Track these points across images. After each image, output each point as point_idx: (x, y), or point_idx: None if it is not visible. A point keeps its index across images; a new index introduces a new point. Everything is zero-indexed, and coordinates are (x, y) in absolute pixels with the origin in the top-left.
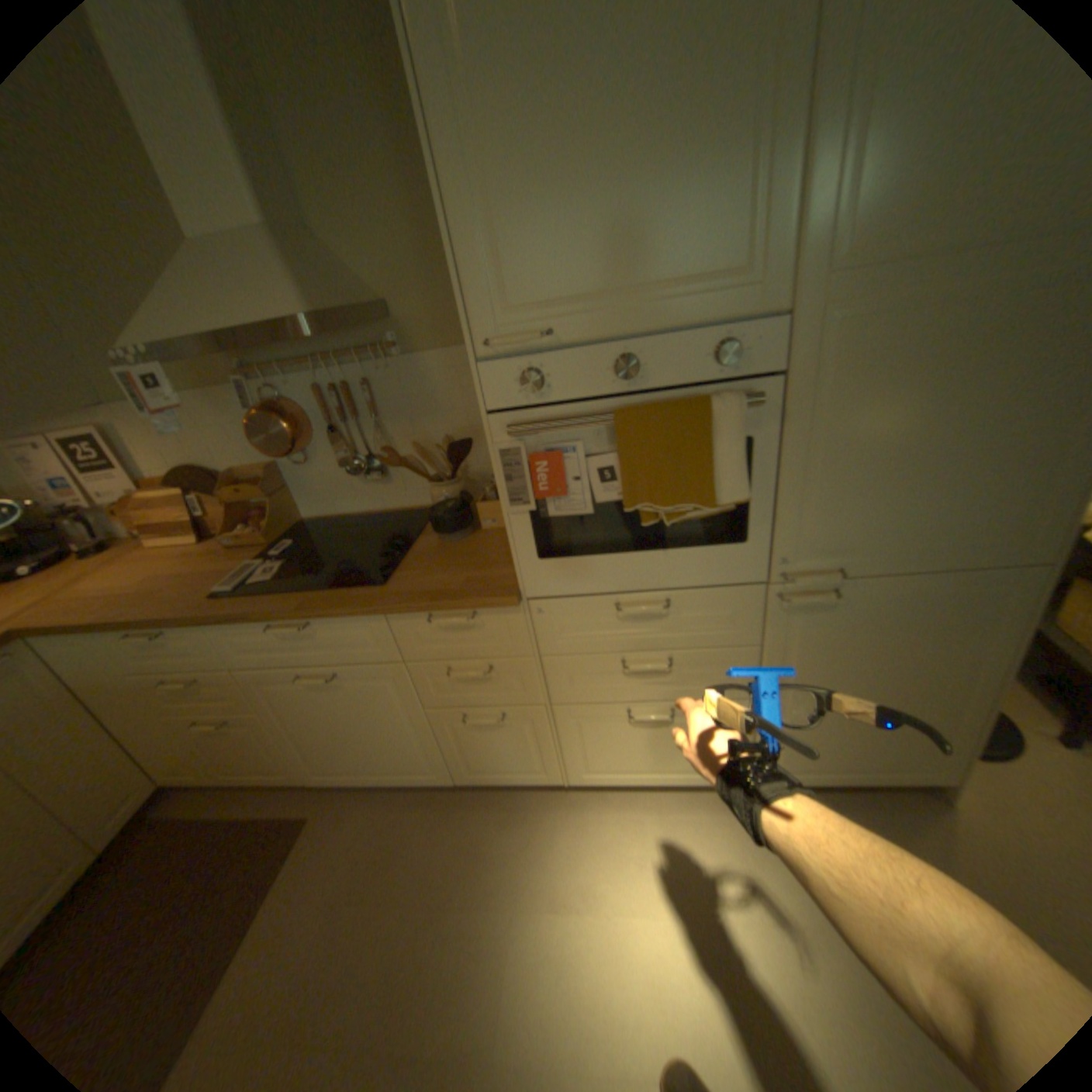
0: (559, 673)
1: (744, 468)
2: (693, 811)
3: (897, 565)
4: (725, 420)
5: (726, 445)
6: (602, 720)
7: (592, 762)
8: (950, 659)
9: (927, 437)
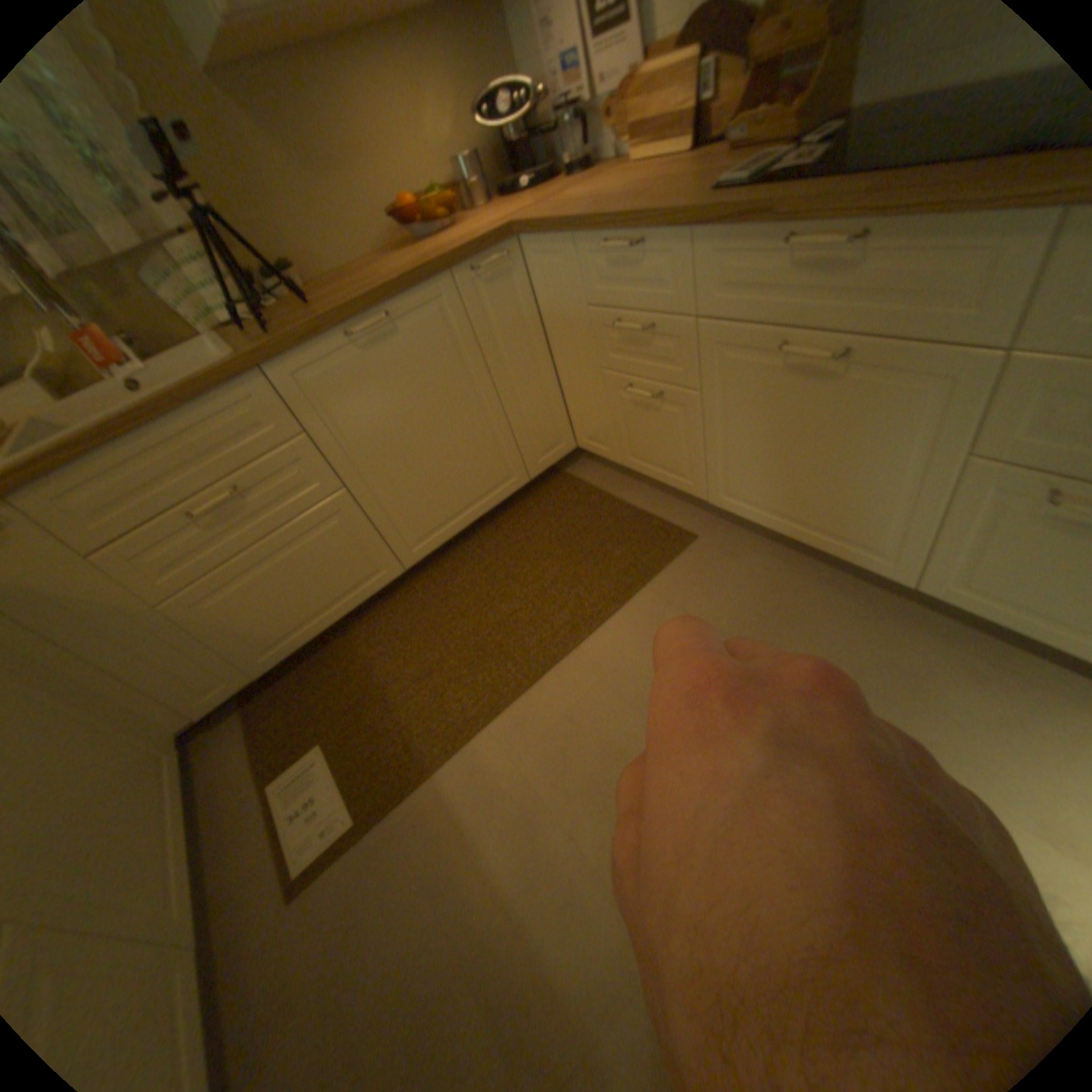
0: None
1: None
2: None
3: None
4: None
5: None
6: None
7: None
8: None
9: None
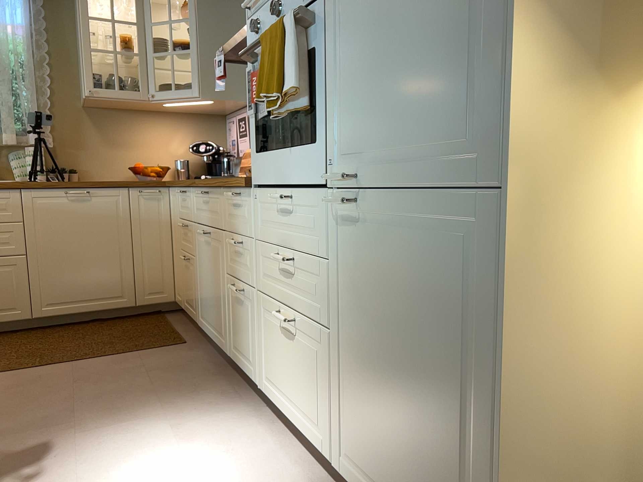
0: (261, 260)
1: (296, 64)
2: (300, 472)
3: (393, 174)
4: (290, 28)
5: (290, 47)
6: (273, 320)
7: (269, 368)
8: (449, 334)
9: (393, 28)
